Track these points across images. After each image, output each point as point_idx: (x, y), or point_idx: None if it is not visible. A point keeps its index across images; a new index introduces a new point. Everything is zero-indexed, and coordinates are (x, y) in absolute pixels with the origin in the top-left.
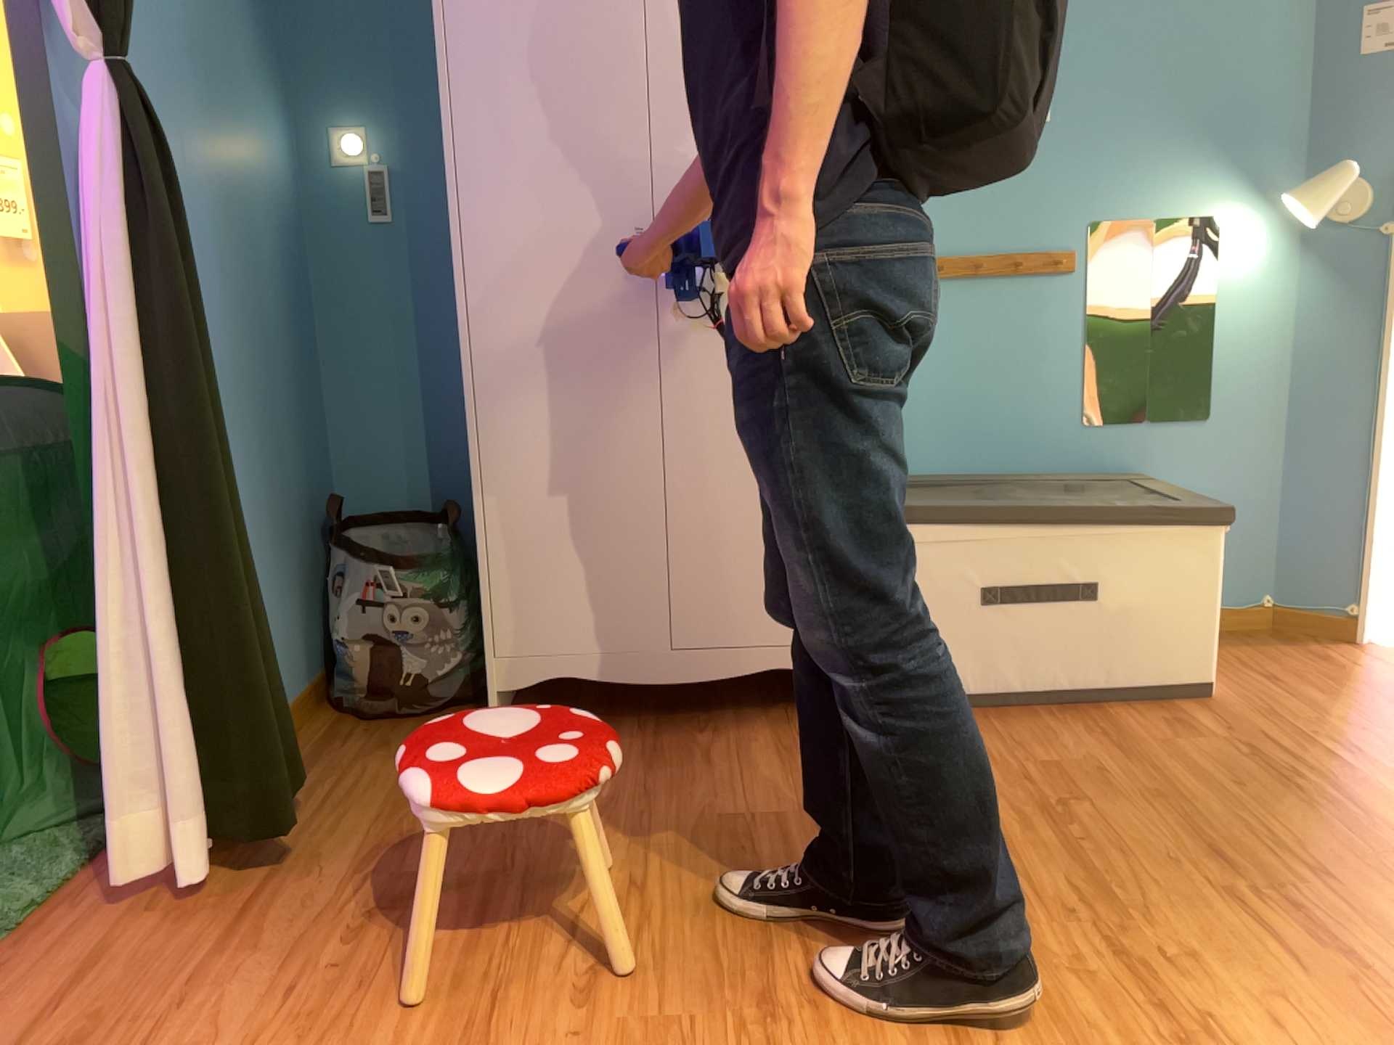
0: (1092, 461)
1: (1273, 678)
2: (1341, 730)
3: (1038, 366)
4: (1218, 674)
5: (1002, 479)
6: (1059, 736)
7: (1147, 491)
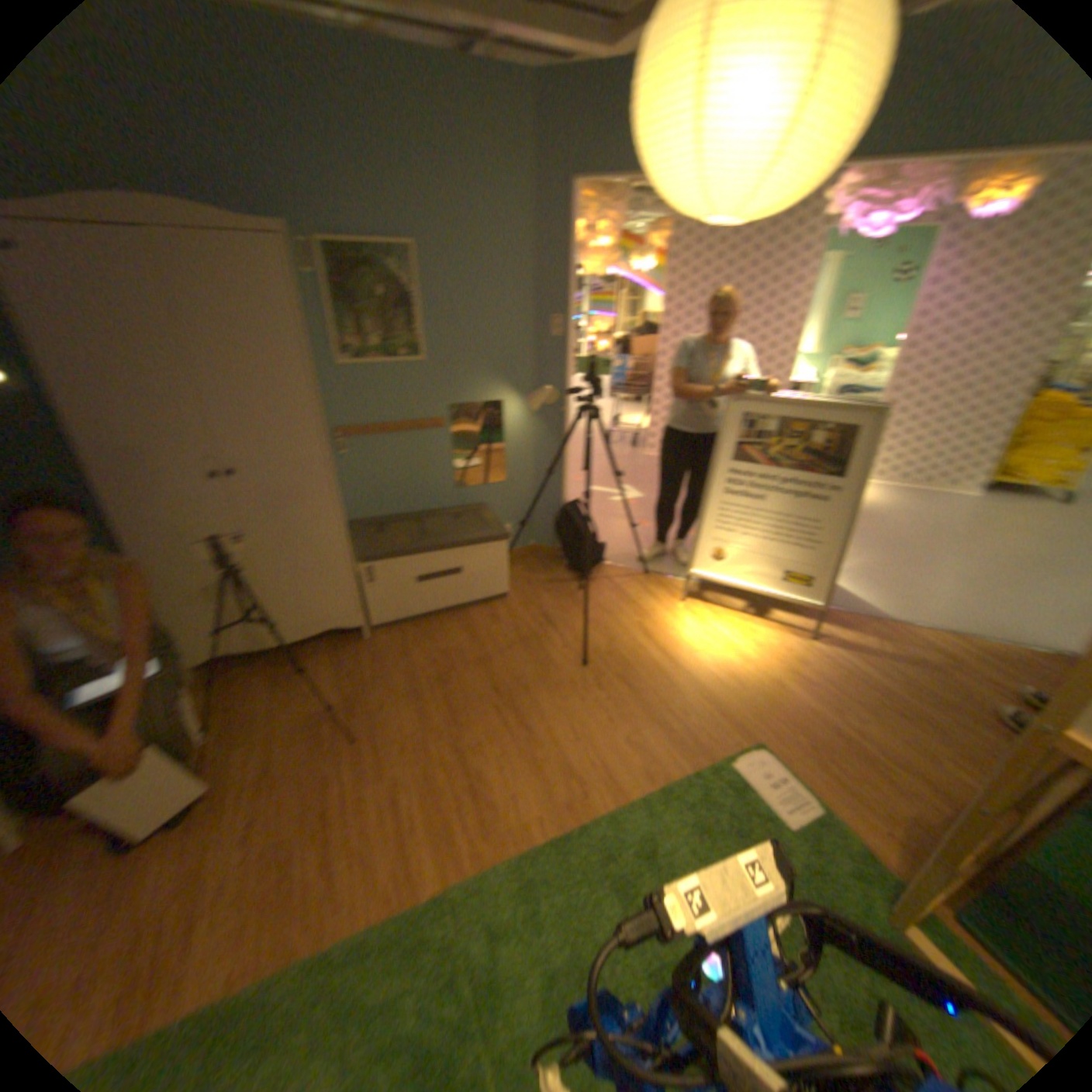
0: (464, 502)
1: (531, 583)
2: (549, 608)
3: (437, 467)
4: (514, 583)
5: (427, 518)
6: (453, 630)
7: (484, 520)
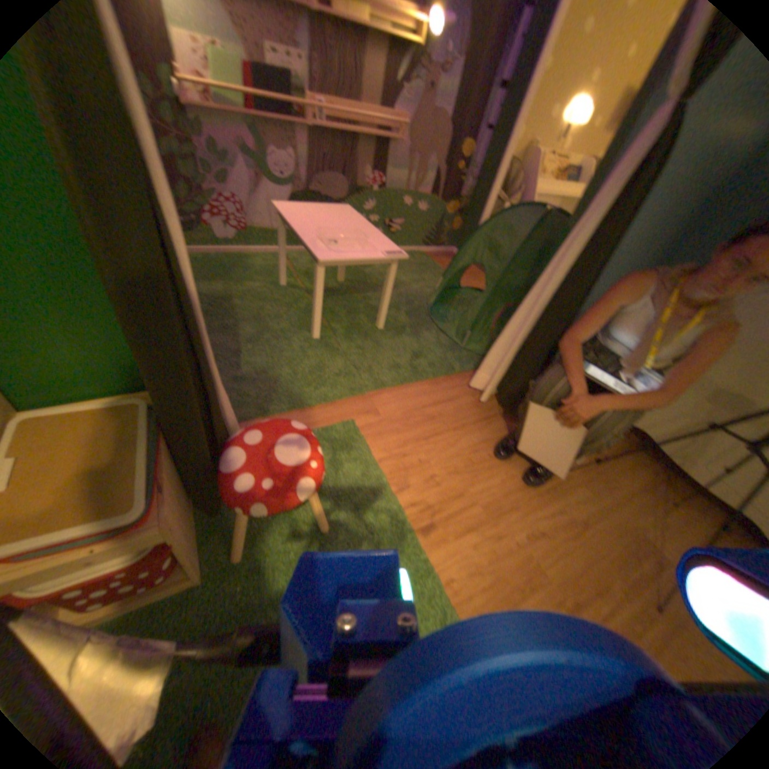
0: None
1: None
2: None
3: None
4: None
5: None
6: None
7: None
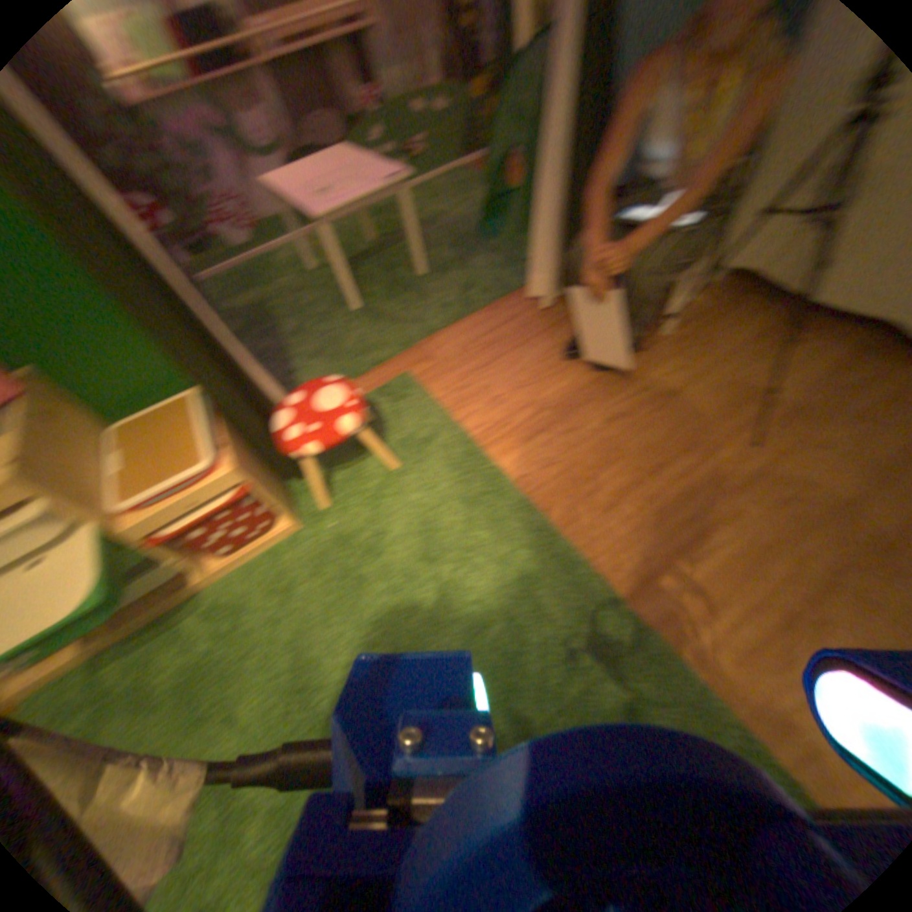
0: None
1: None
2: None
3: None
4: None
5: None
6: None
7: None
